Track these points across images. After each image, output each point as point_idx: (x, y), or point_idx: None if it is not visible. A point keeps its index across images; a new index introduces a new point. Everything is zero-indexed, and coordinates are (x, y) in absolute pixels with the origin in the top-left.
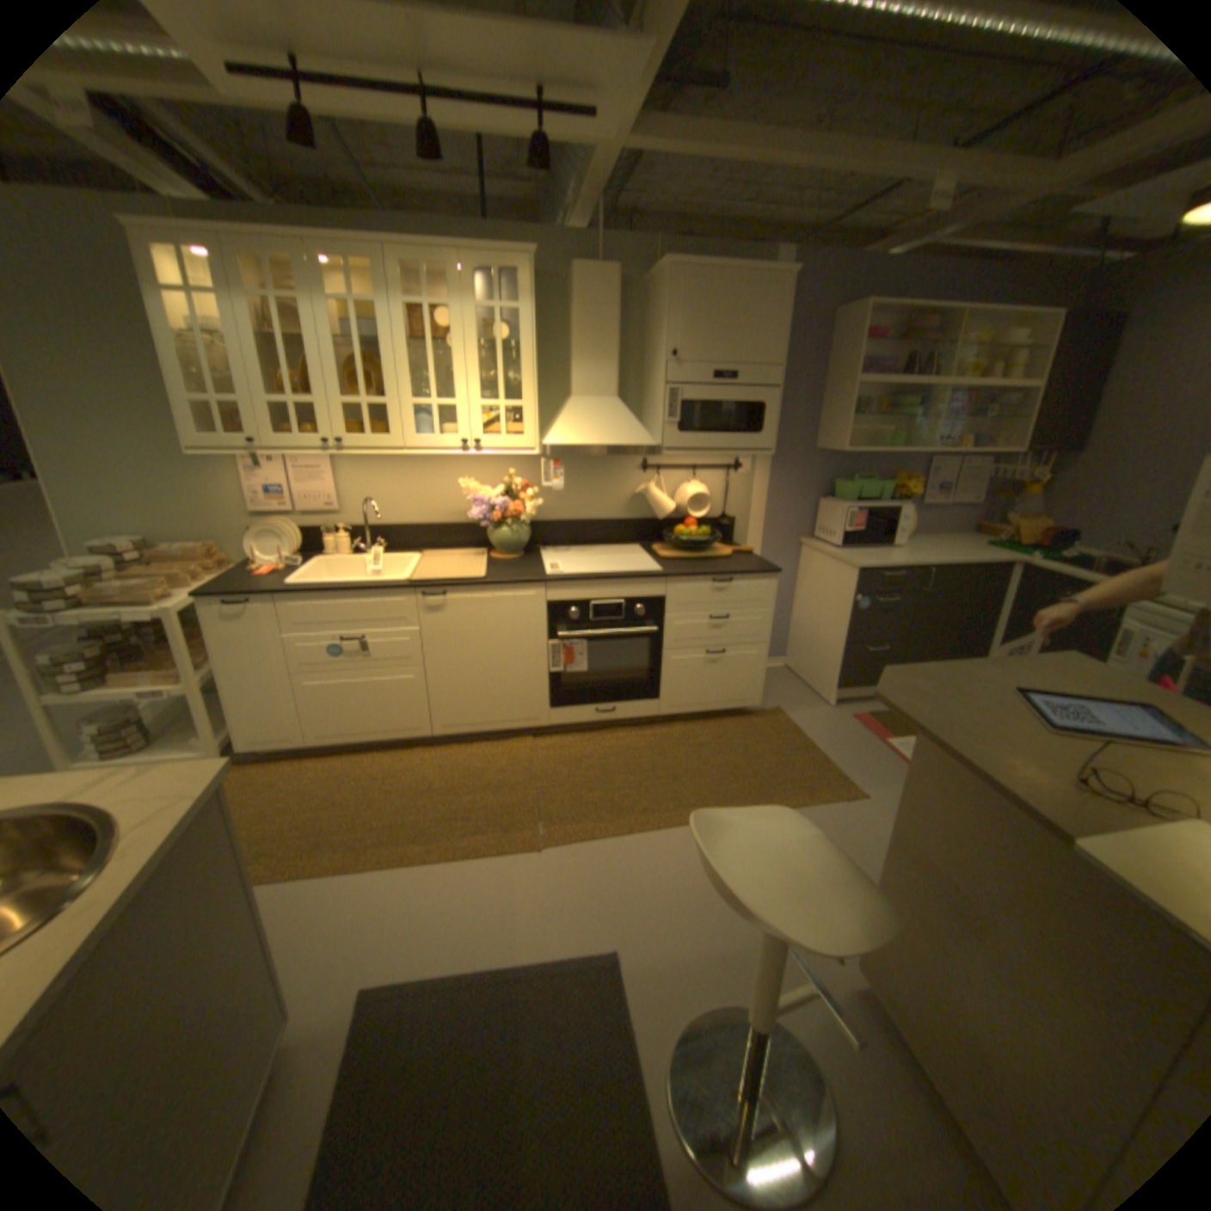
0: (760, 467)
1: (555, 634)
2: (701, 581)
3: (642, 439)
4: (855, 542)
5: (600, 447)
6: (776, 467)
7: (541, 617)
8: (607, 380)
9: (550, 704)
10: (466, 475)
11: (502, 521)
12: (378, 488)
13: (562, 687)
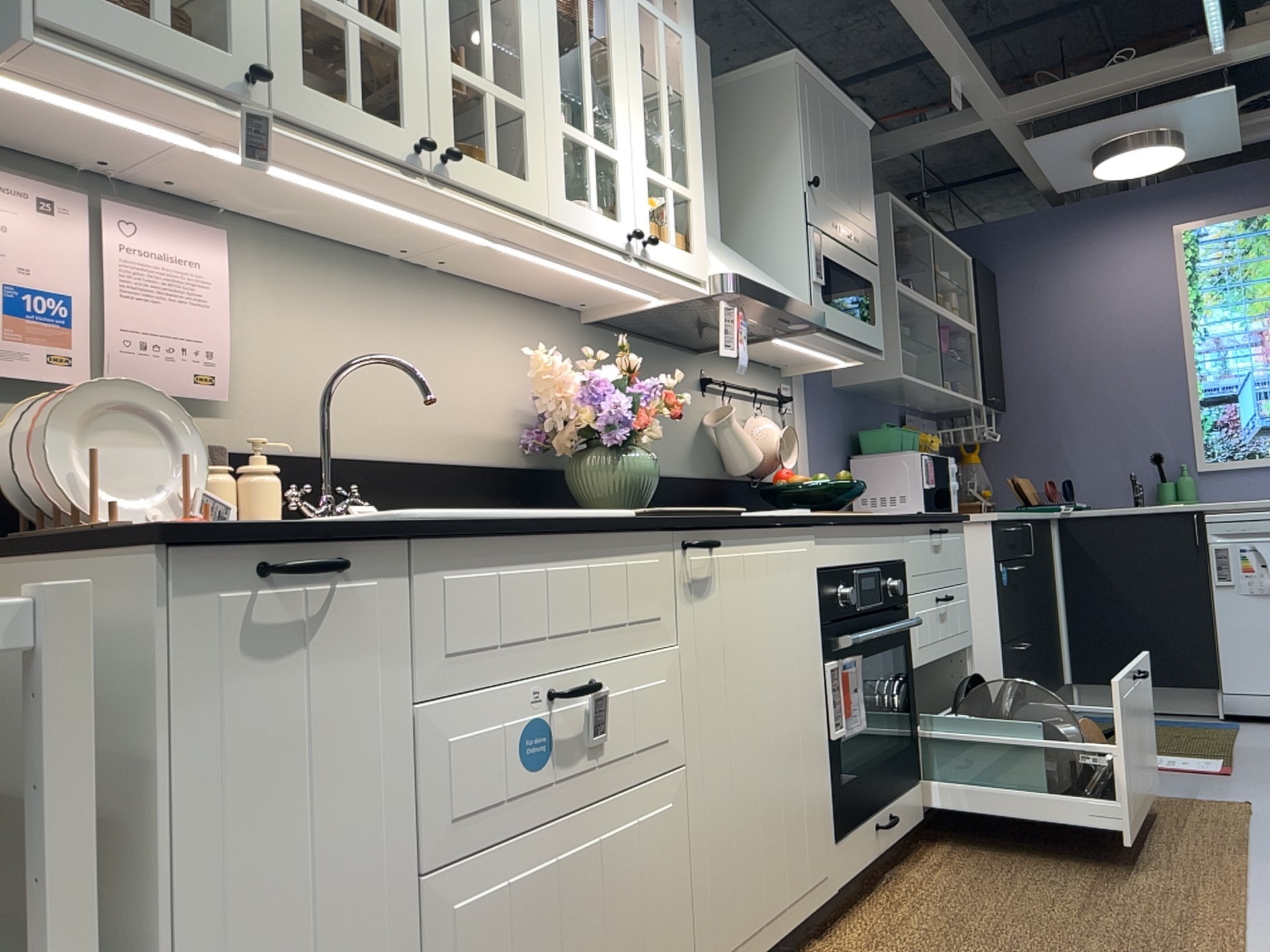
0: (801, 405)
1: (829, 644)
2: (924, 530)
3: (803, 300)
4: (933, 505)
5: (782, 295)
6: (812, 407)
7: (815, 603)
8: (713, 209)
9: (832, 830)
10: (486, 353)
11: (639, 430)
12: (318, 351)
13: (841, 779)
